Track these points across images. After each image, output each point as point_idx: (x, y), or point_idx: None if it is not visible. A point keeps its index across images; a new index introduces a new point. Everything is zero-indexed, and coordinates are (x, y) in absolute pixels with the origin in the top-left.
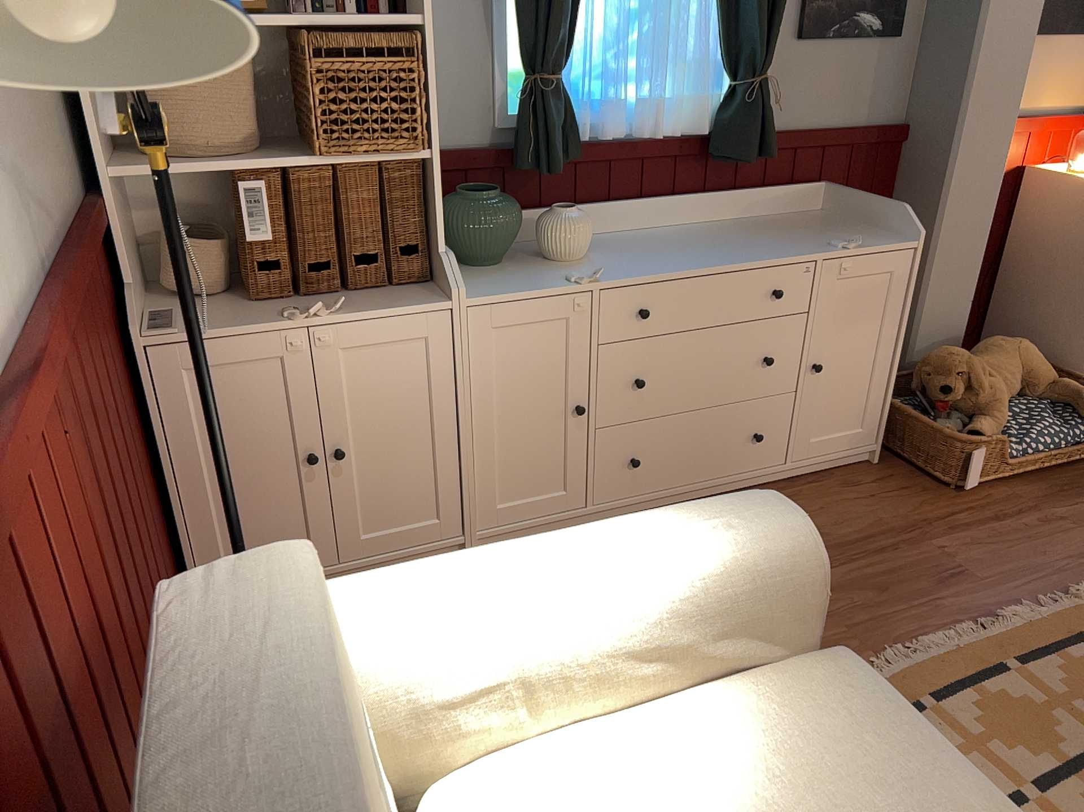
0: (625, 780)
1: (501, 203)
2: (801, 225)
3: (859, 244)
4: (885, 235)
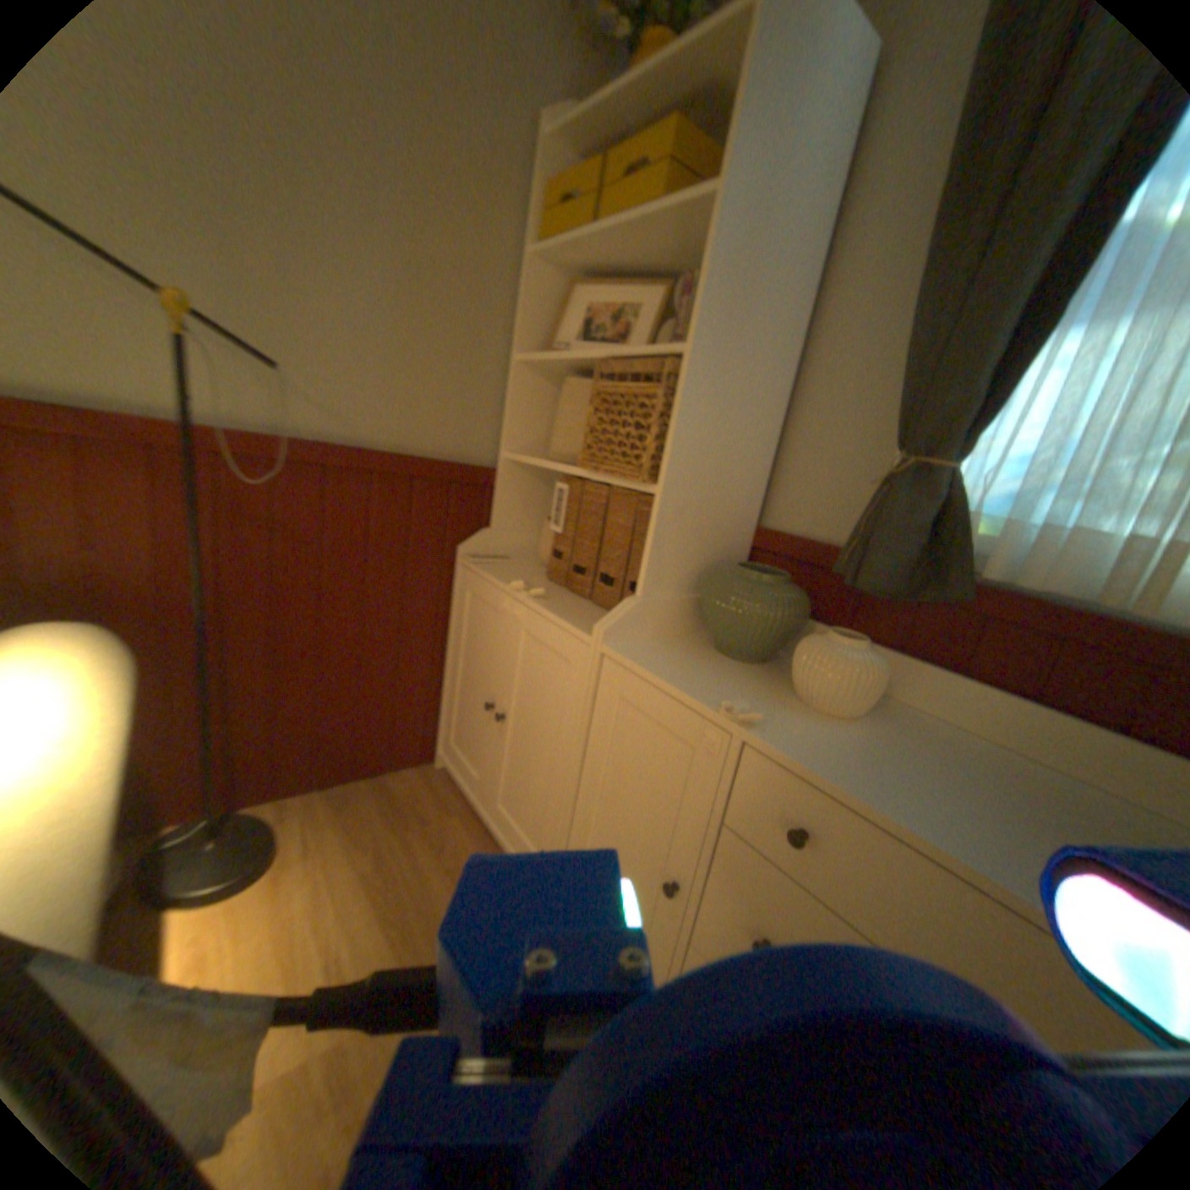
0: None
1: (757, 587)
2: None
3: None
4: None
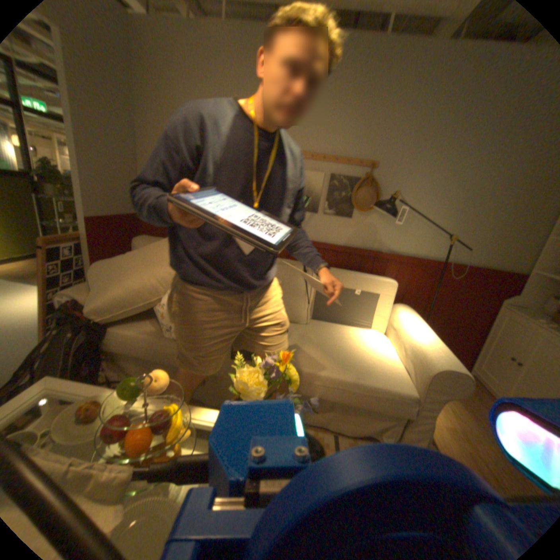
0: (380, 348)
1: None
2: None
3: None
4: None
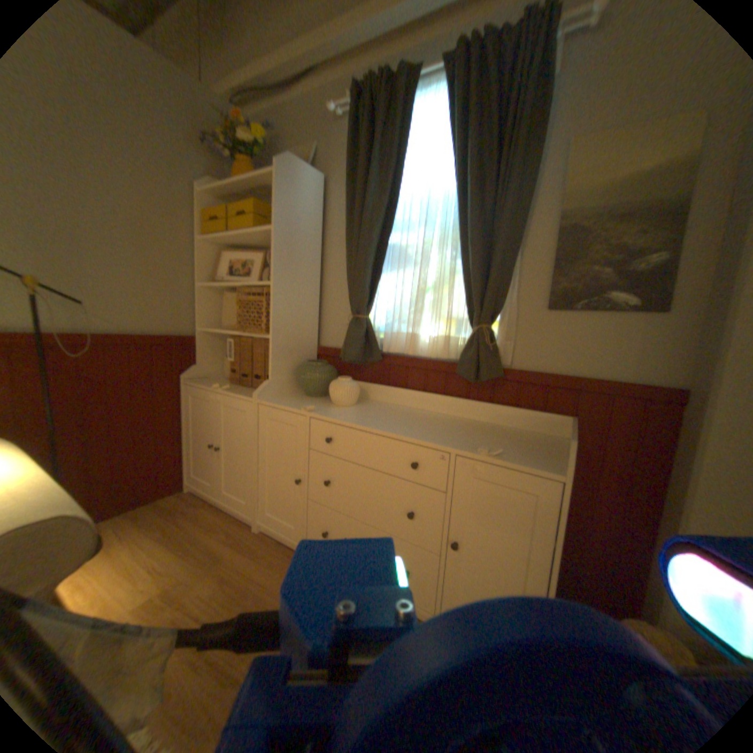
0: None
1: (313, 368)
2: (513, 437)
3: (504, 457)
4: (554, 463)
